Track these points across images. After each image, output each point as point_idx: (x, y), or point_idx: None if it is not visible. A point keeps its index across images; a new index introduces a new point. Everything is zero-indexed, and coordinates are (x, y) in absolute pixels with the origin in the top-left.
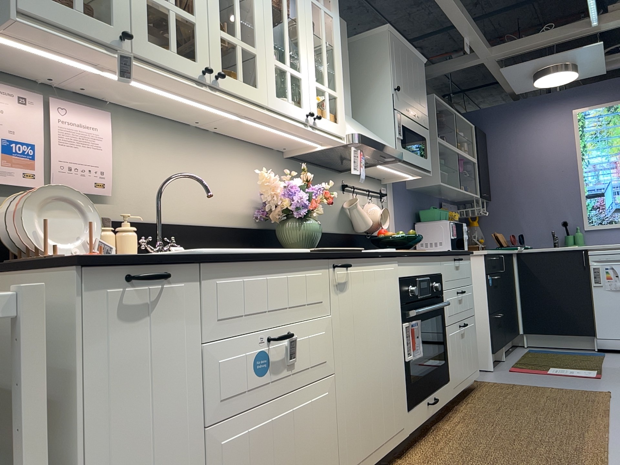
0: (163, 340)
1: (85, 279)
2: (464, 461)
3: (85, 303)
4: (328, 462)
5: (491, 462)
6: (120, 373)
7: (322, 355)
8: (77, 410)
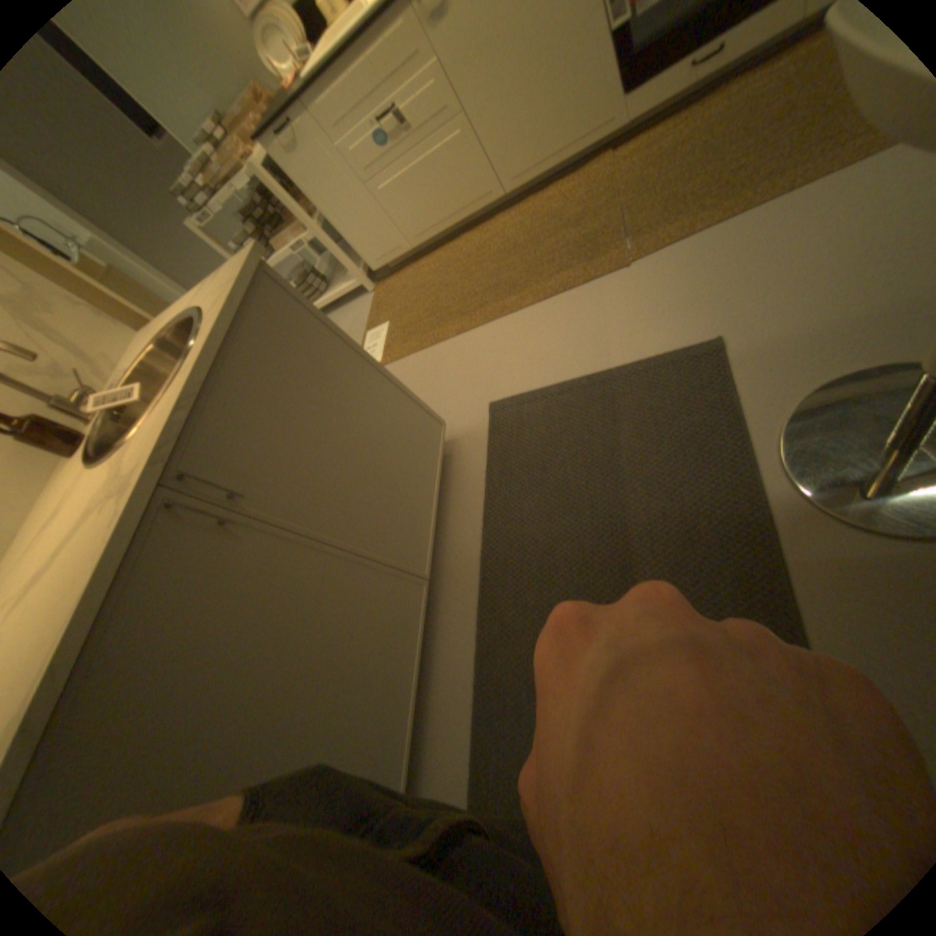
0: (314, 151)
1: (264, 141)
2: (651, 162)
3: (273, 151)
4: (481, 177)
5: (664, 172)
6: (308, 173)
7: (440, 100)
8: (305, 191)
